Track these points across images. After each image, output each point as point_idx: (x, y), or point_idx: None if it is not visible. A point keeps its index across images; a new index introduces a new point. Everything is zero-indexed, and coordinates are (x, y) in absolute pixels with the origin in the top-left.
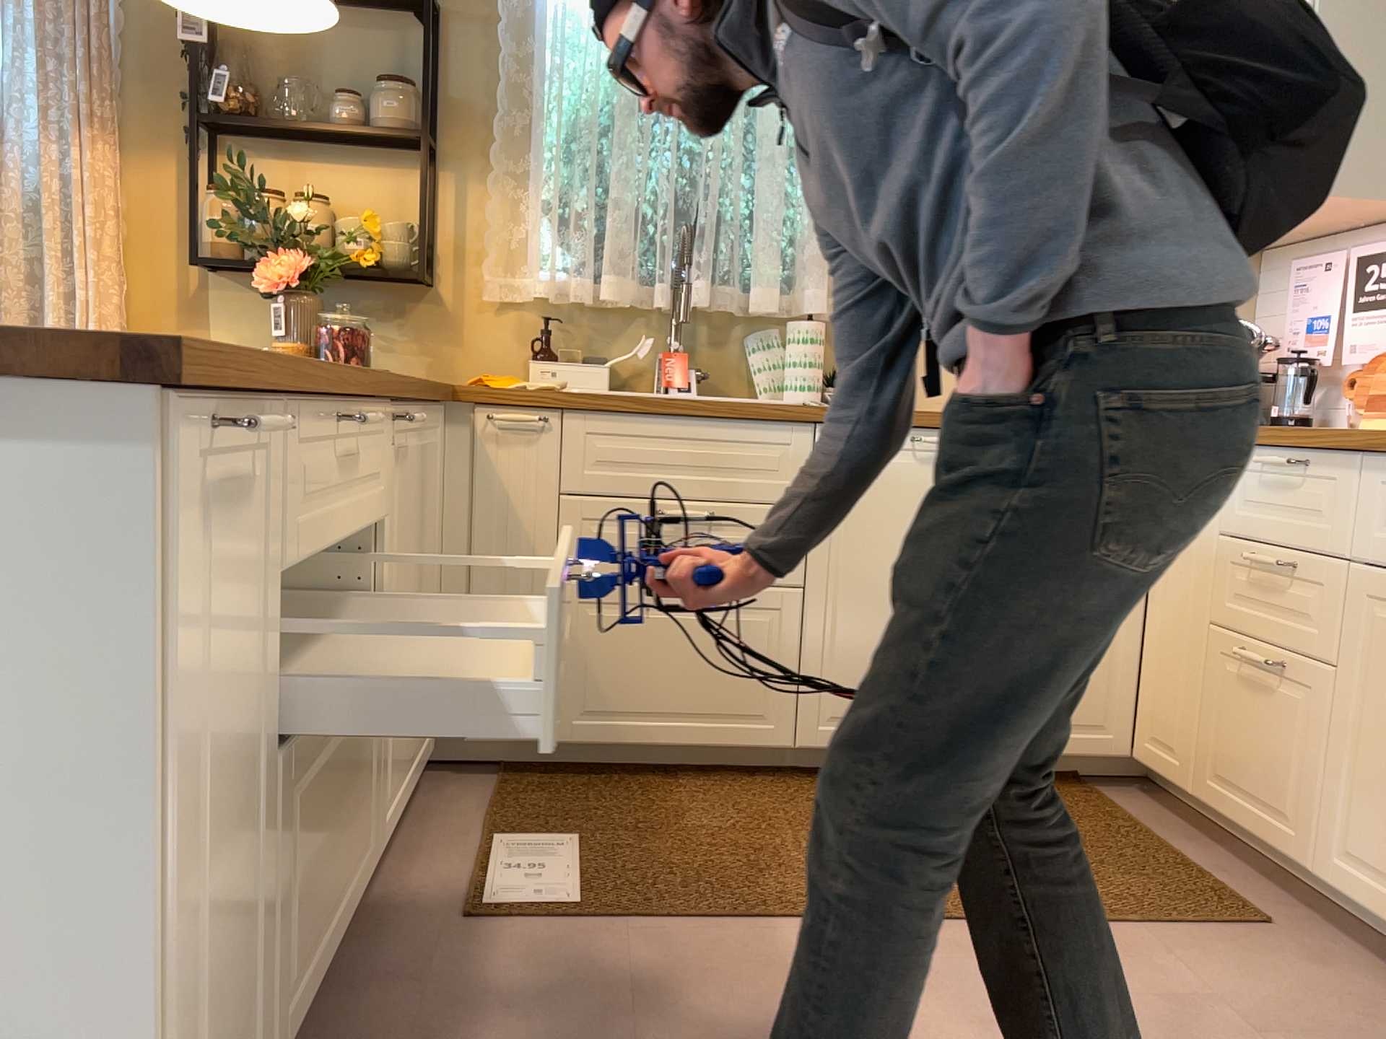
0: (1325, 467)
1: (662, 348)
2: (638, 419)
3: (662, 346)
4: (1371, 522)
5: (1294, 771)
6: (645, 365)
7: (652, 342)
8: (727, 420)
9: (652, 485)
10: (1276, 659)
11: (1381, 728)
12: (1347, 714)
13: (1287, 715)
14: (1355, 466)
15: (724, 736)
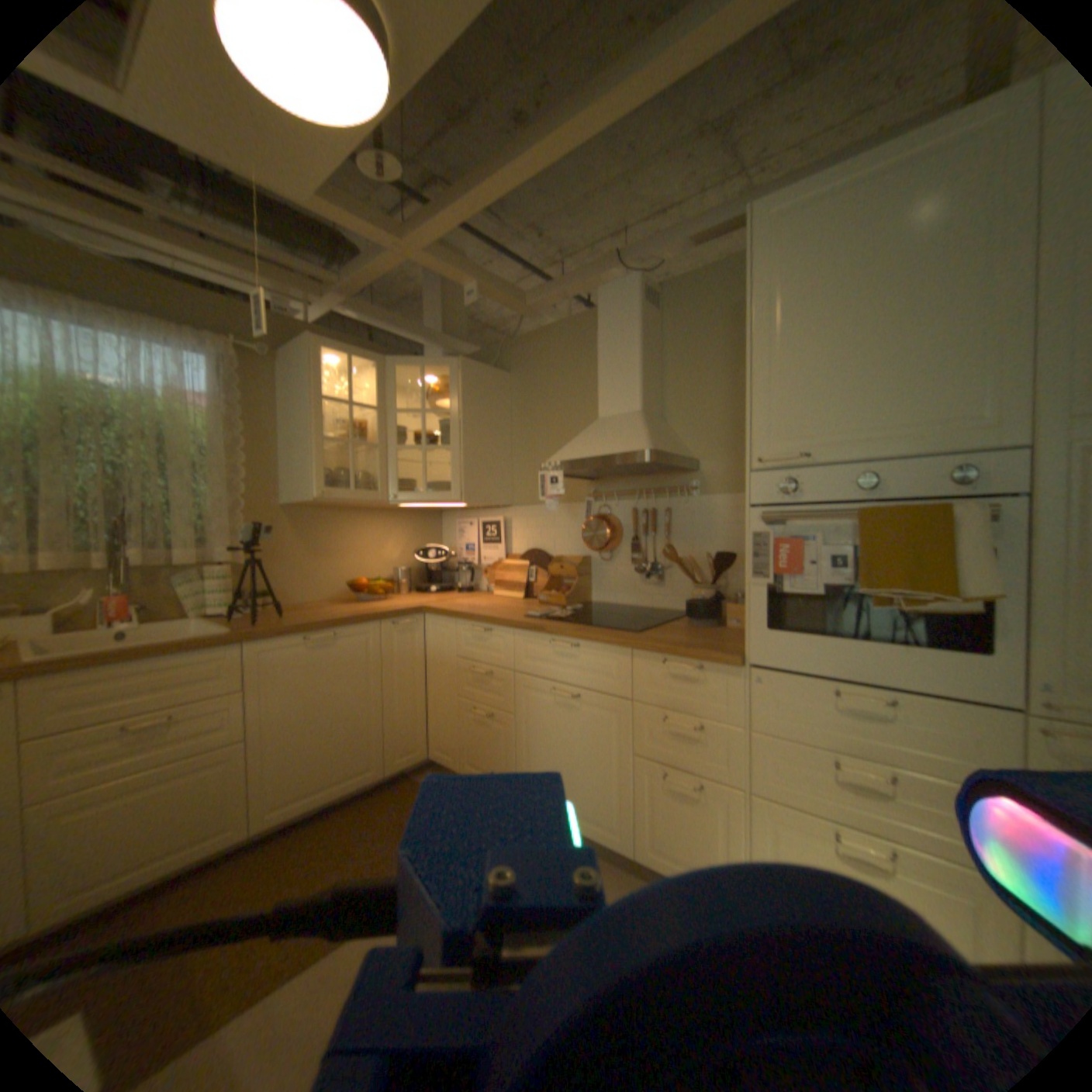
0: (497, 632)
1: (100, 601)
2: (96, 674)
3: (97, 596)
4: (518, 656)
5: (501, 760)
6: (83, 610)
7: (89, 596)
8: (173, 659)
9: (112, 716)
10: (487, 713)
11: (533, 740)
12: (519, 735)
13: (495, 736)
14: (509, 633)
15: (193, 858)
